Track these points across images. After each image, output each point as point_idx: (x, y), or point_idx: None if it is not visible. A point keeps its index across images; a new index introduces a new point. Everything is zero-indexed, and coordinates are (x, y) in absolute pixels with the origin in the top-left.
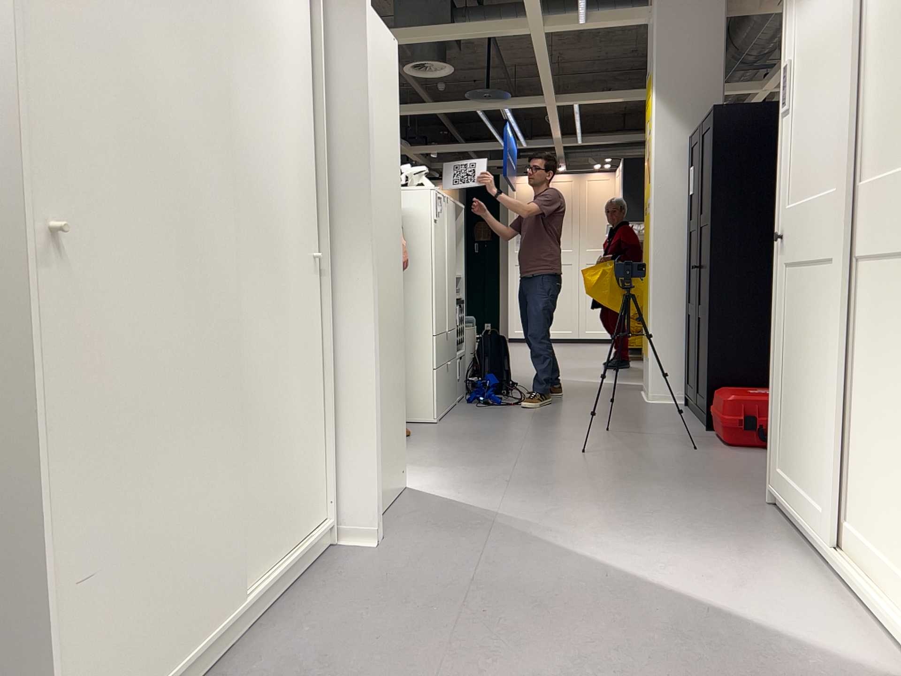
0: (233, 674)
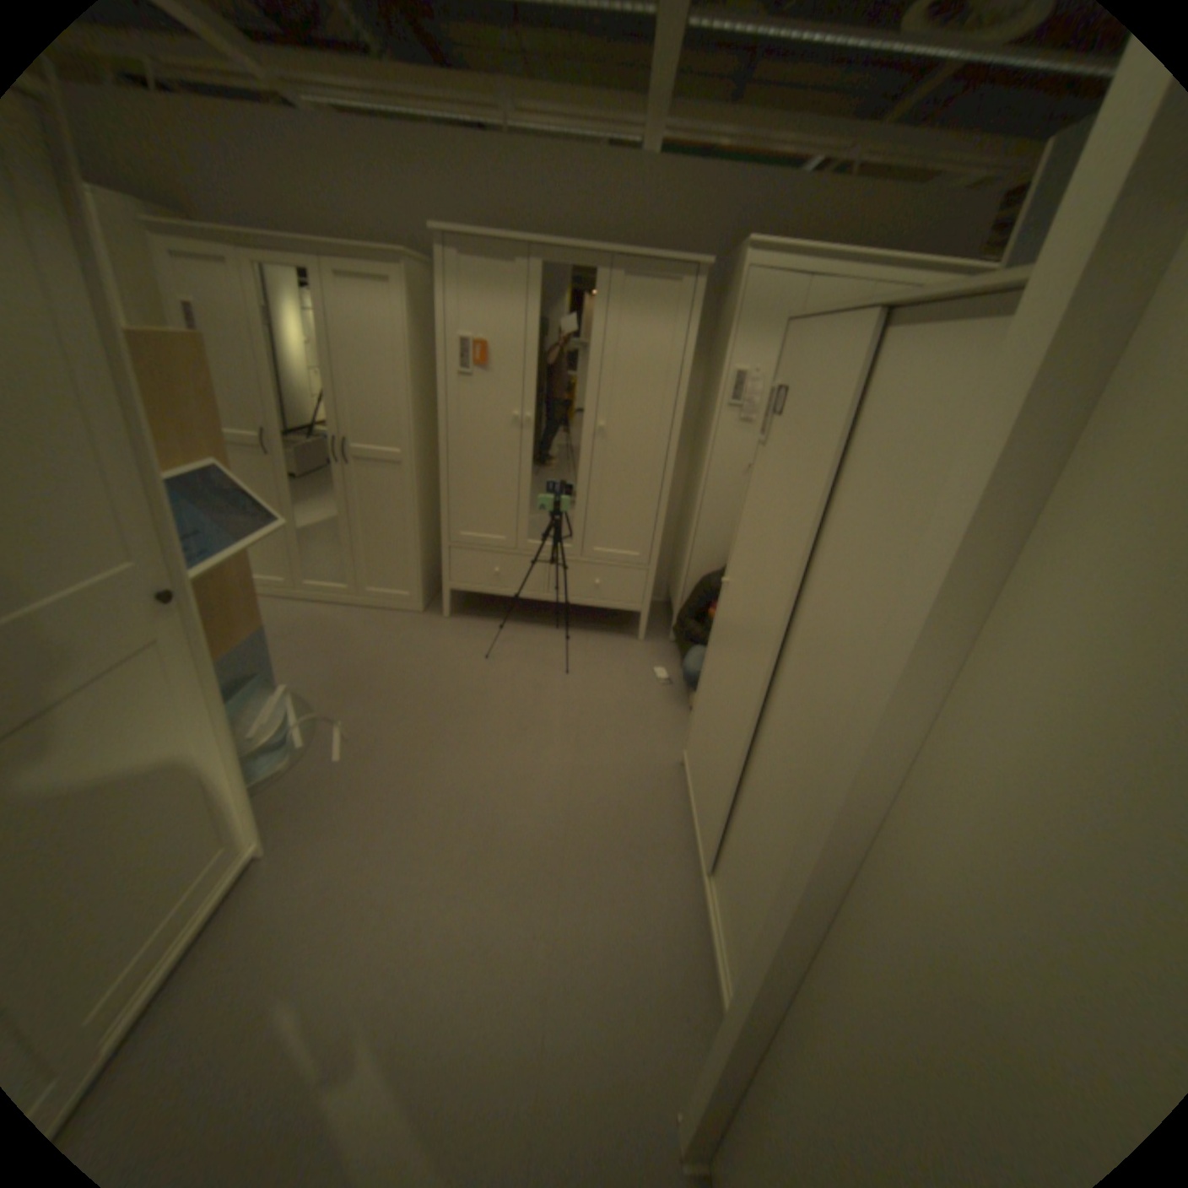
0: (679, 825)
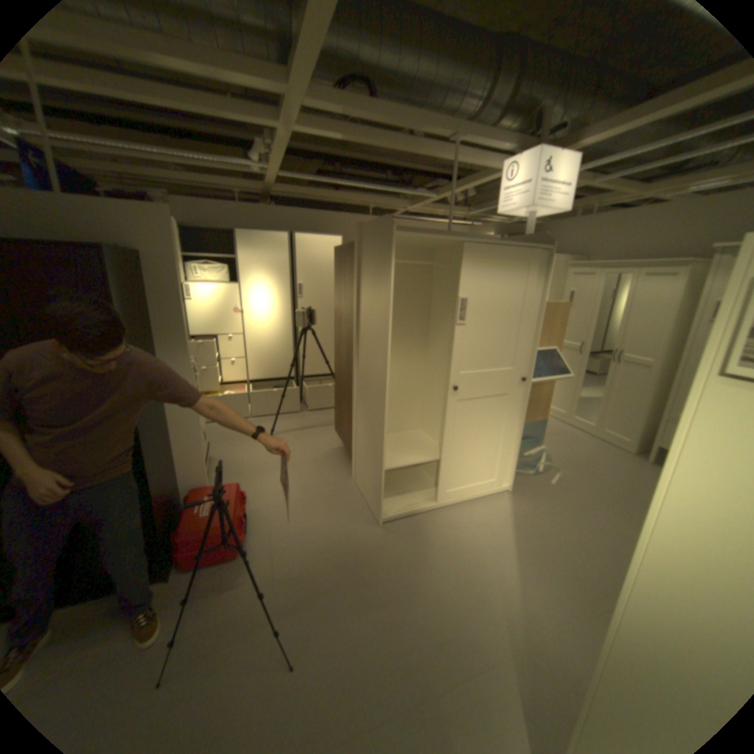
0: None
